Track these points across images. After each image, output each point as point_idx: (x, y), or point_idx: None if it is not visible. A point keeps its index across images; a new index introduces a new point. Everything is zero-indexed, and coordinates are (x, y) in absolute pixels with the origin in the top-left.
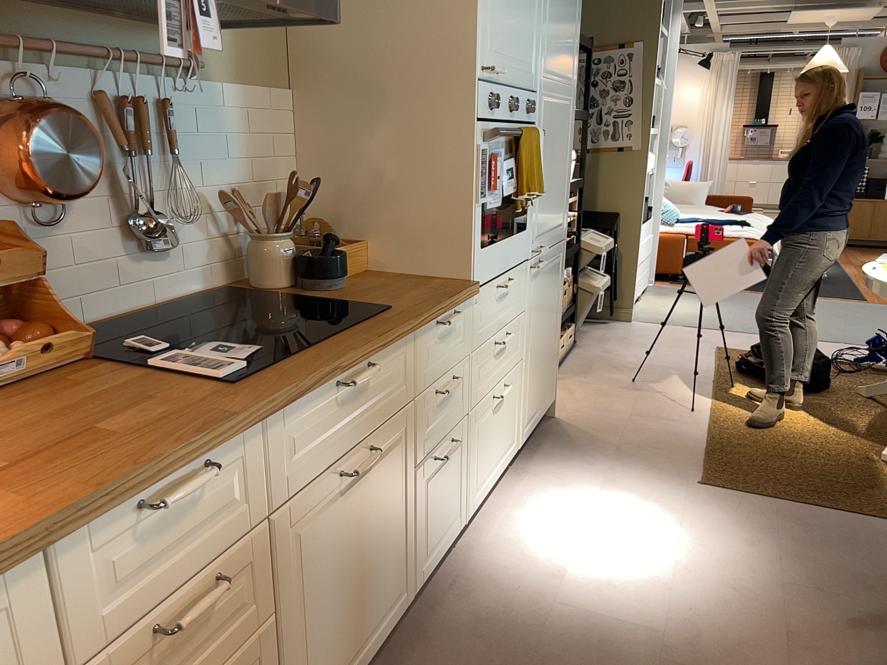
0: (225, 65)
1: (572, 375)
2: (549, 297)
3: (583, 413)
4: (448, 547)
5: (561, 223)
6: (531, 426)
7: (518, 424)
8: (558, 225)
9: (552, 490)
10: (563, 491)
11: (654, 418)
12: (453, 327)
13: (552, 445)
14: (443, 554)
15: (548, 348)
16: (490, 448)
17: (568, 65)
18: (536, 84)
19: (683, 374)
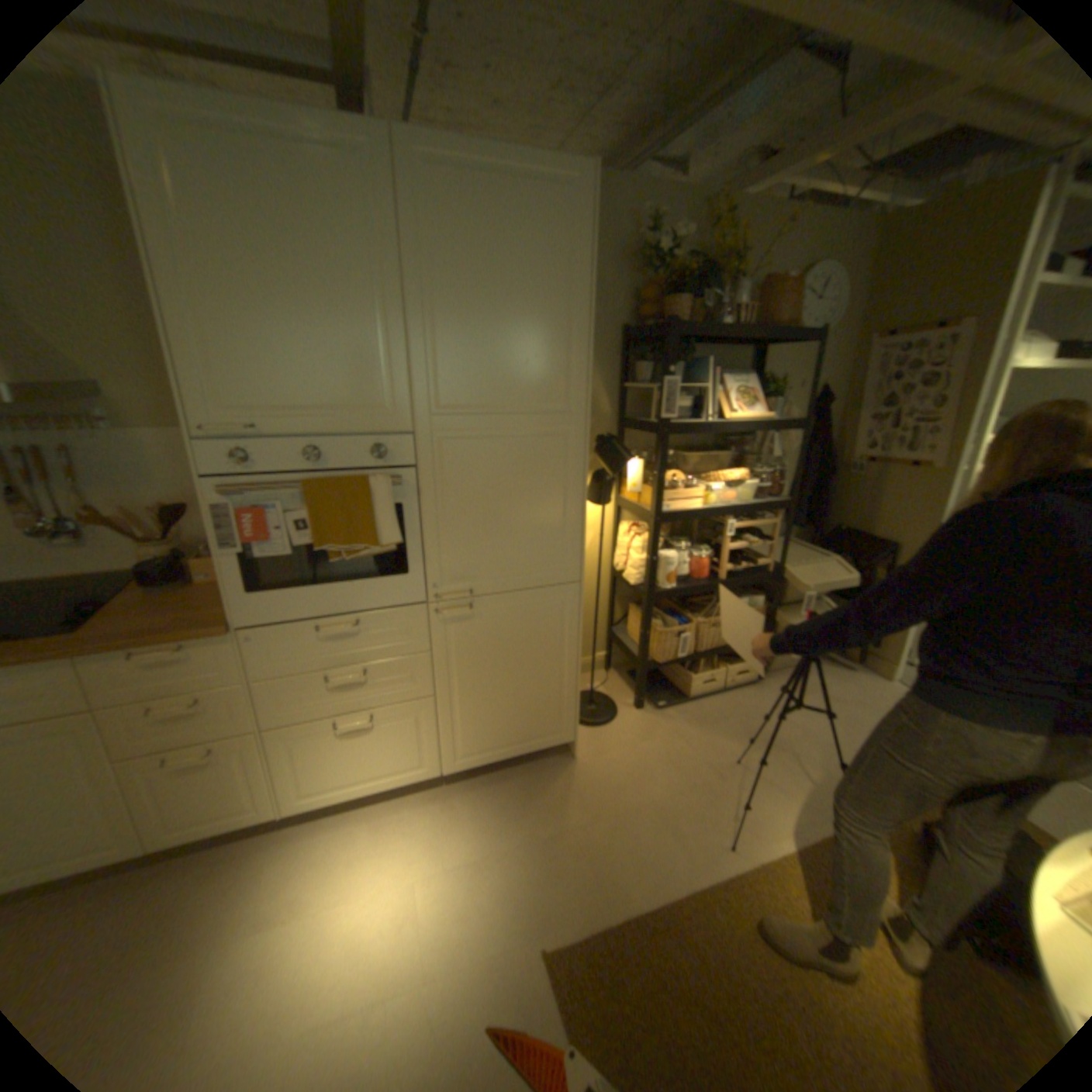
0: (145, 413)
1: (683, 720)
2: (516, 642)
3: (608, 772)
4: (232, 830)
5: (554, 566)
6: (482, 760)
7: (431, 754)
8: (540, 569)
9: (422, 837)
10: (427, 846)
11: (667, 830)
12: (183, 659)
13: (514, 788)
14: (219, 834)
15: (528, 692)
16: (336, 766)
17: (540, 389)
18: (402, 423)
19: (825, 794)
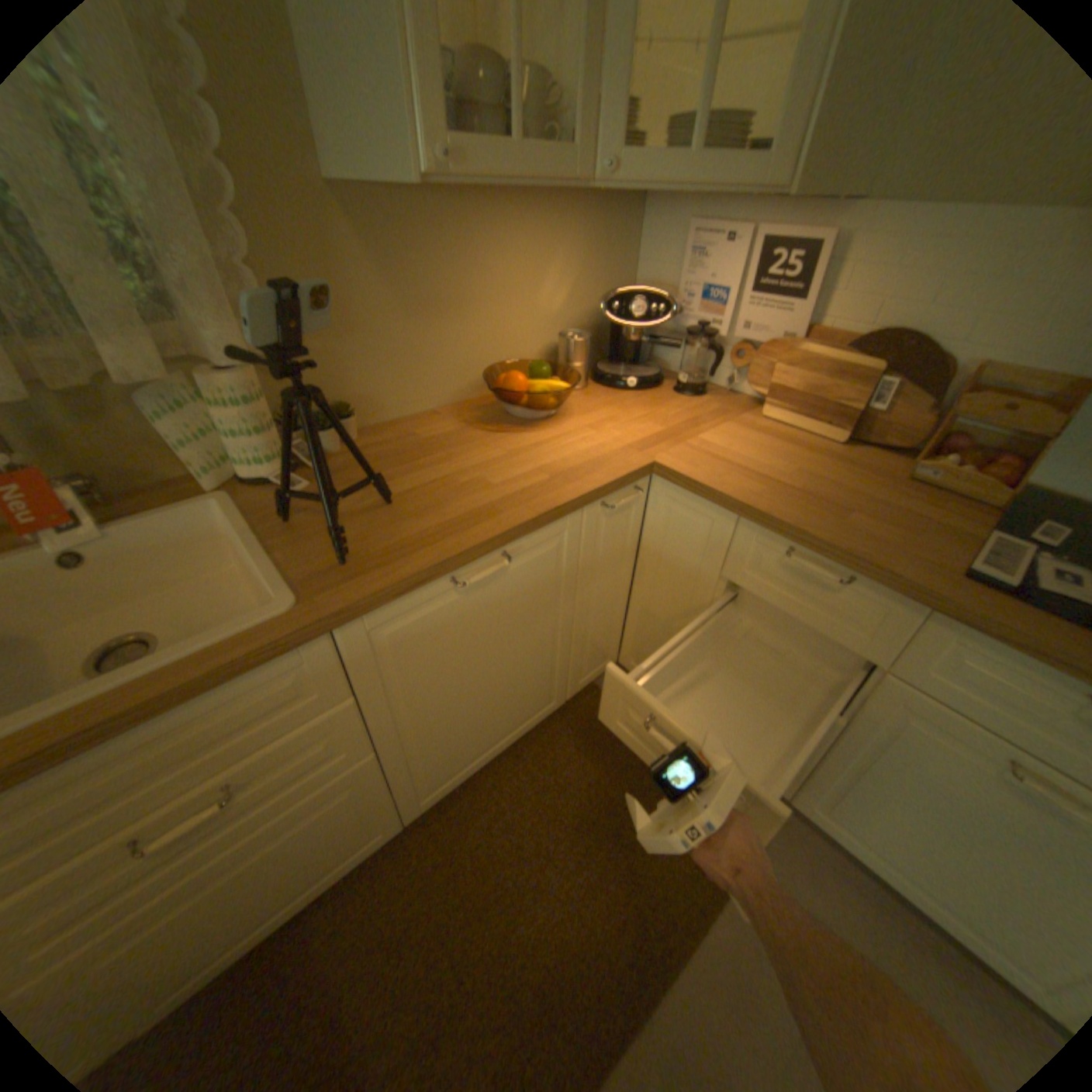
0: None
1: None
2: None
3: None
4: None
5: None
6: None
7: None
8: None
9: None
10: None
11: None
12: None
13: None
14: None
15: None
16: None
17: None
18: None
19: None
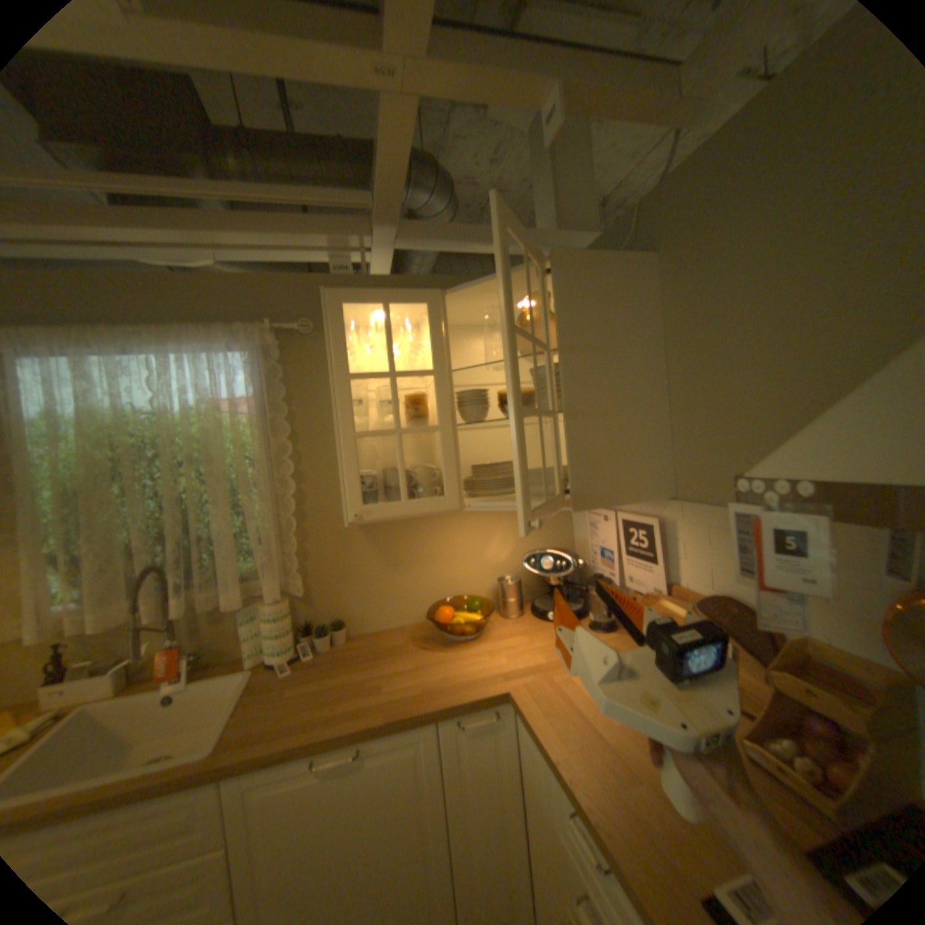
0: None
1: None
2: None
3: None
4: None
5: None
6: None
7: None
8: None
9: None
10: None
11: None
12: None
13: None
14: None
15: None
16: None
17: None
18: None
19: None
